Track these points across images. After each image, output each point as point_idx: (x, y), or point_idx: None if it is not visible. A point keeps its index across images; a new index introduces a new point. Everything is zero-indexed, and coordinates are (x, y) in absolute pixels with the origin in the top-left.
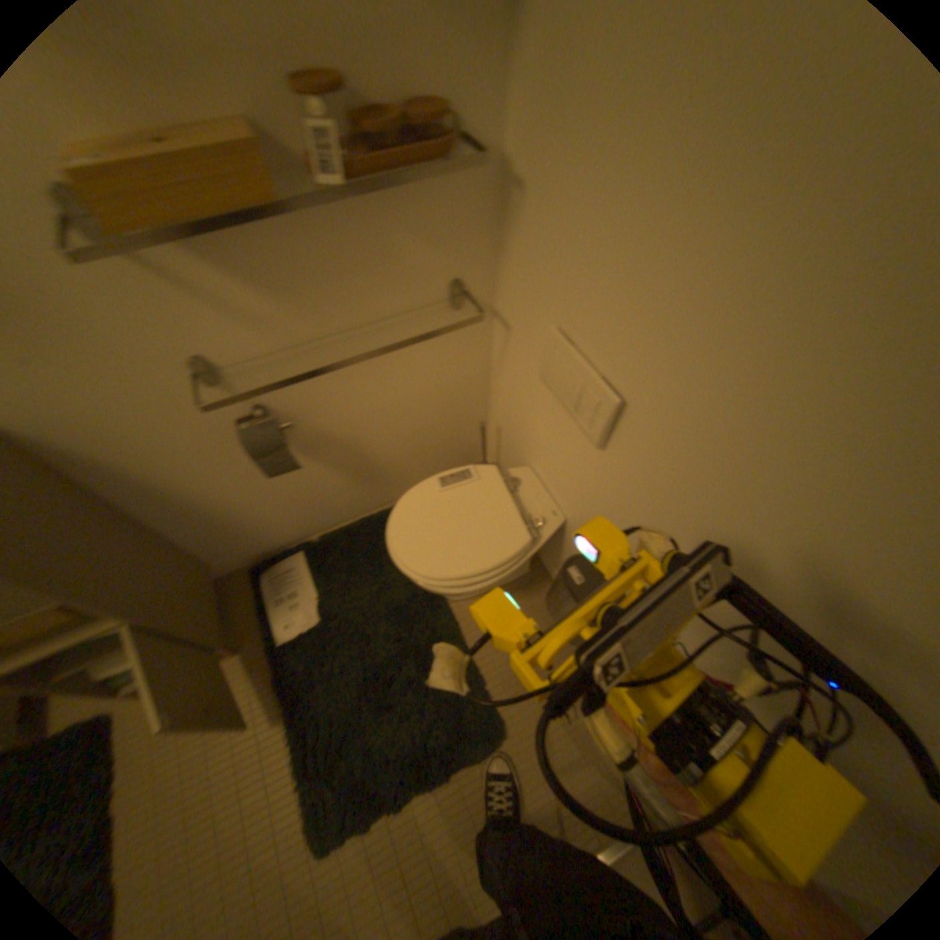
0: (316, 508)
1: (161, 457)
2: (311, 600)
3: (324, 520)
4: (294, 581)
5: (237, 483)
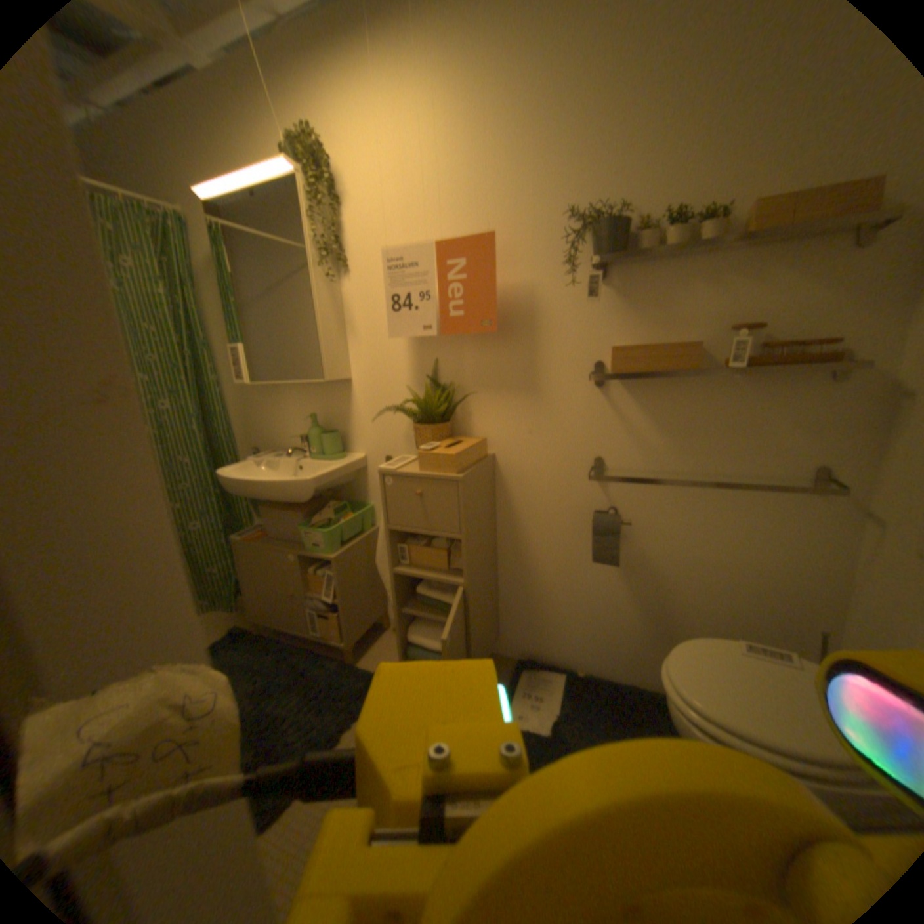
0: (605, 639)
1: (544, 516)
2: (556, 715)
3: (604, 662)
4: (551, 692)
5: (568, 566)
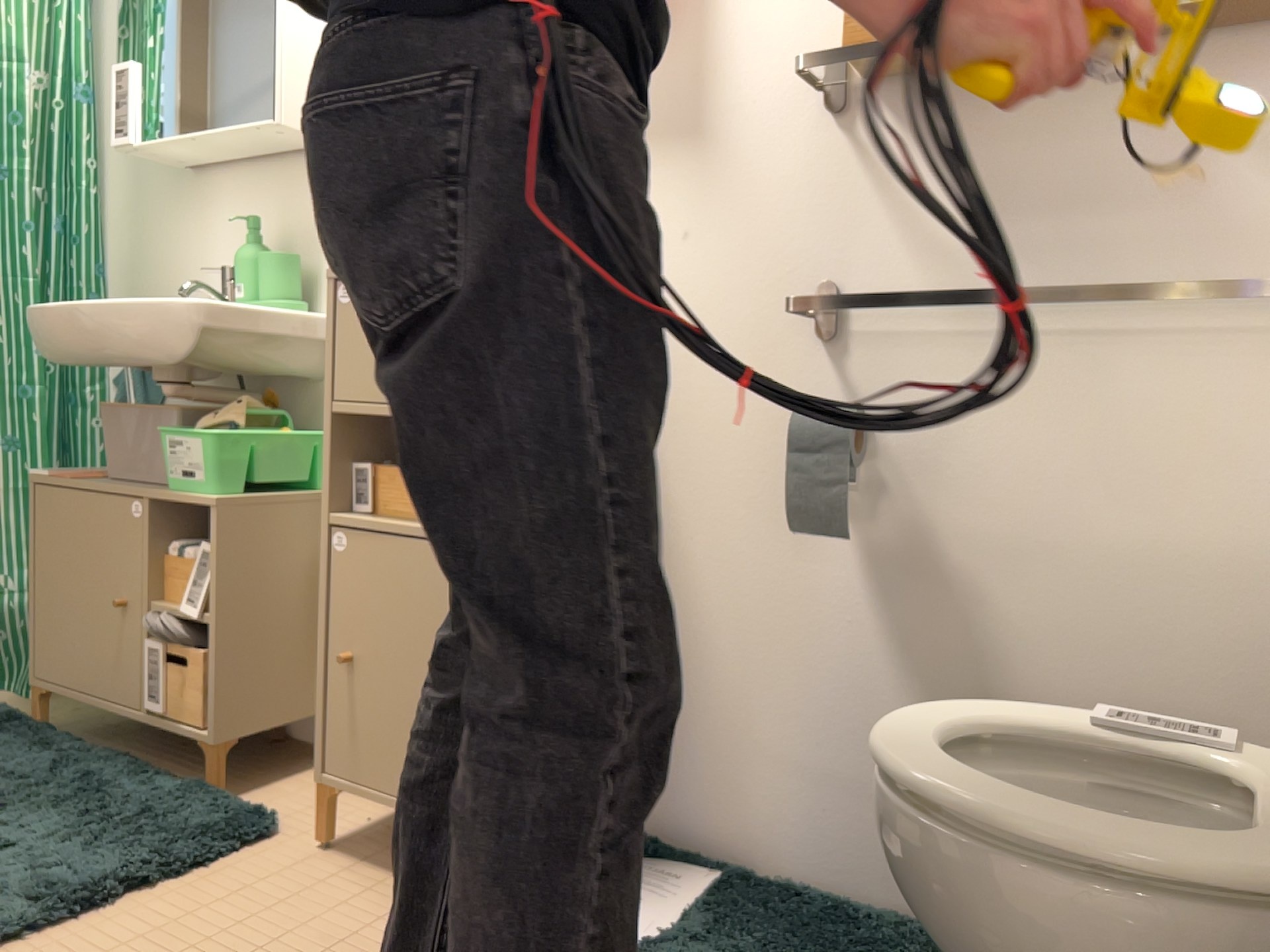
0: (823, 769)
1: (700, 440)
2: (658, 921)
3: (820, 835)
4: (667, 883)
5: (745, 568)
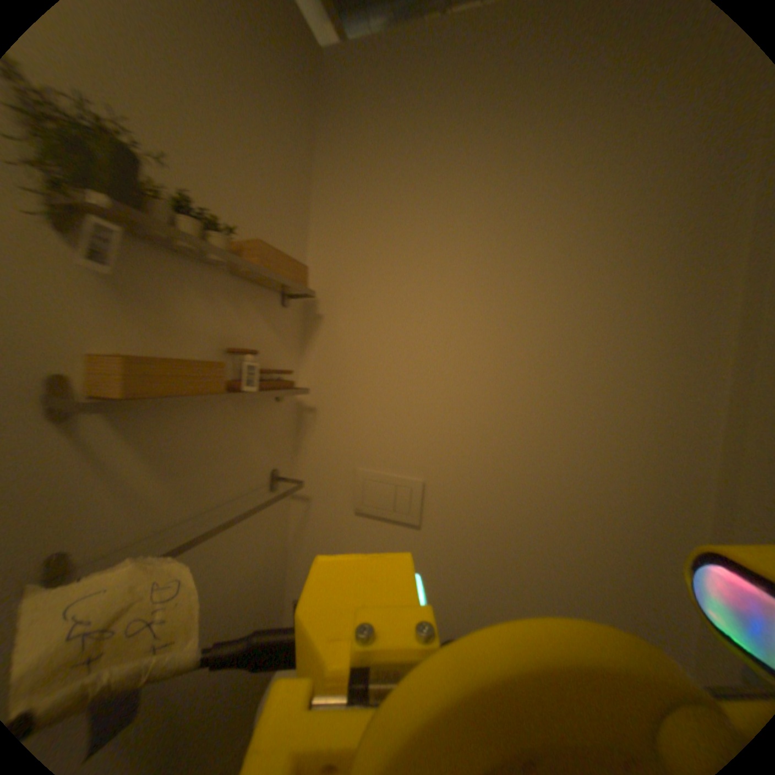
0: None
1: None
2: None
3: None
4: None
5: None
